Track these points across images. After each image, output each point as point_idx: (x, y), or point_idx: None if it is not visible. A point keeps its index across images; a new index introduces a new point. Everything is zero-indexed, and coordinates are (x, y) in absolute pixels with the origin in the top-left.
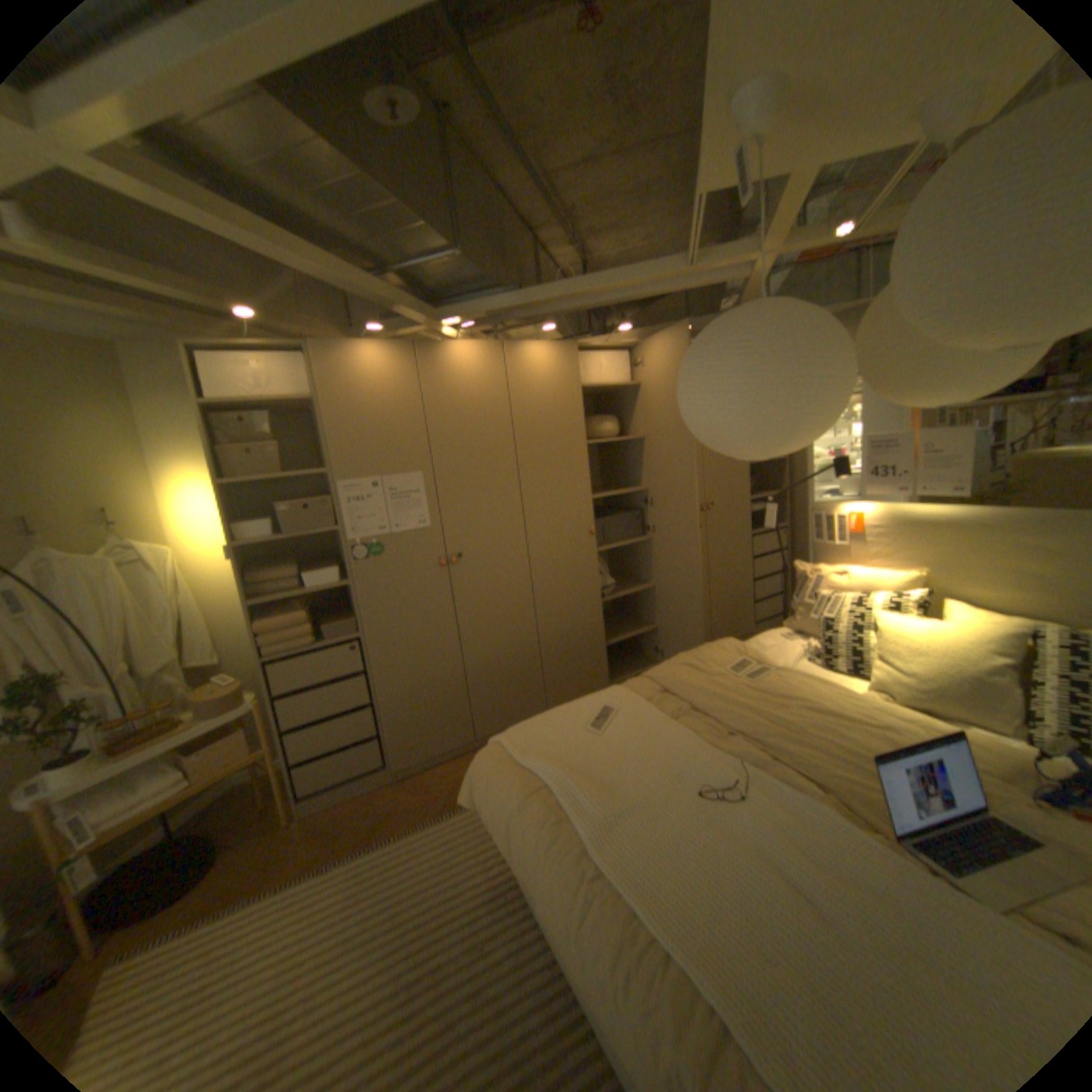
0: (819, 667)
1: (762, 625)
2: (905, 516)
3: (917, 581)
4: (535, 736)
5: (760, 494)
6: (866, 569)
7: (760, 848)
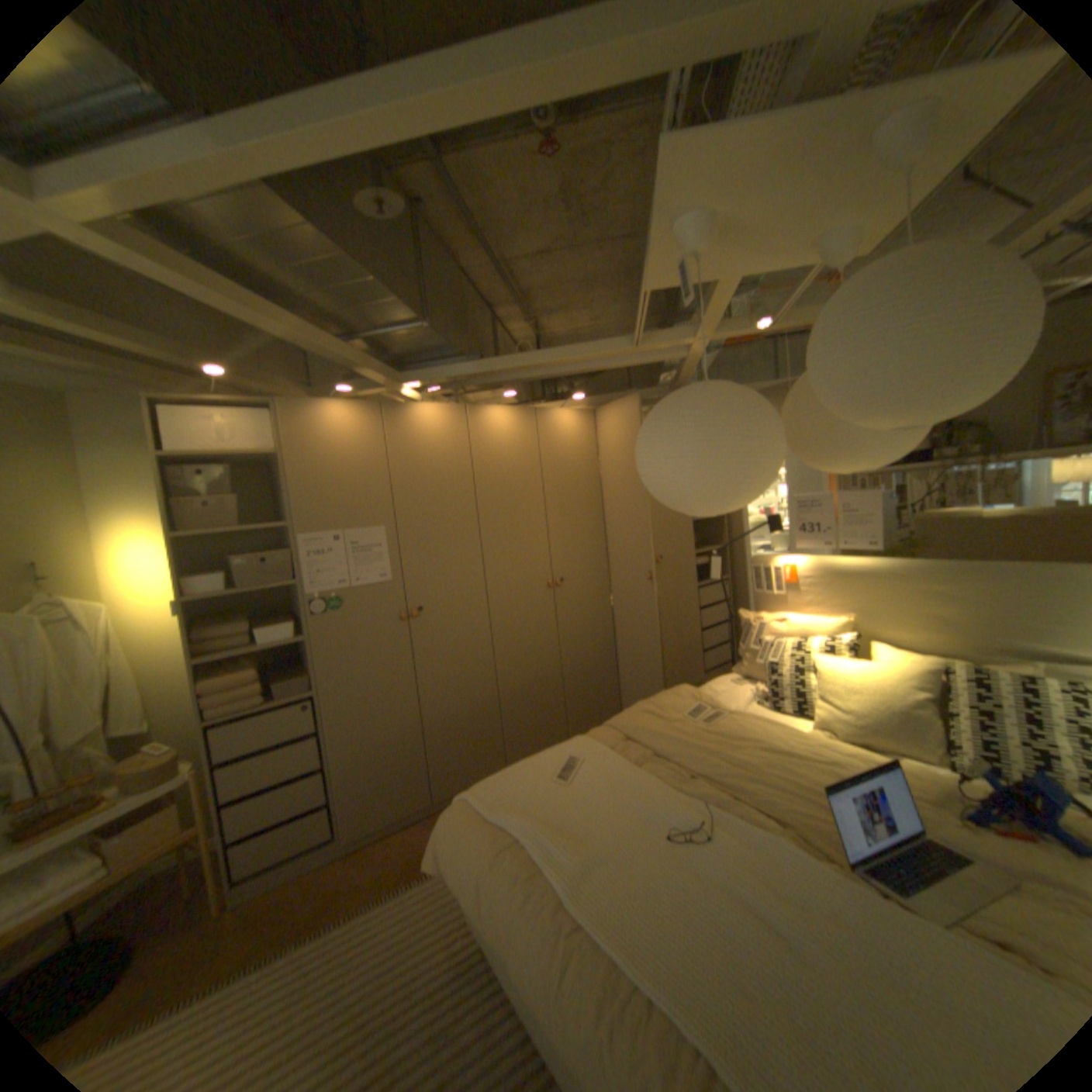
0: (768, 709)
1: (711, 674)
2: (831, 567)
3: (846, 626)
4: (502, 791)
5: (703, 549)
6: (802, 615)
7: (729, 886)
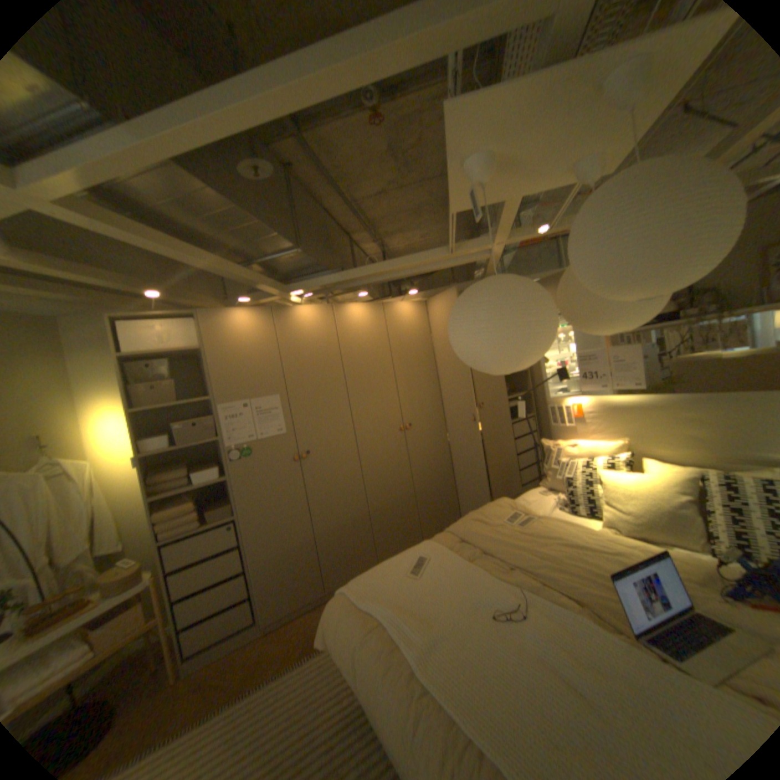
0: (567, 513)
1: (527, 487)
2: (608, 404)
3: (623, 447)
4: (370, 586)
5: (513, 395)
6: (589, 441)
7: (541, 655)
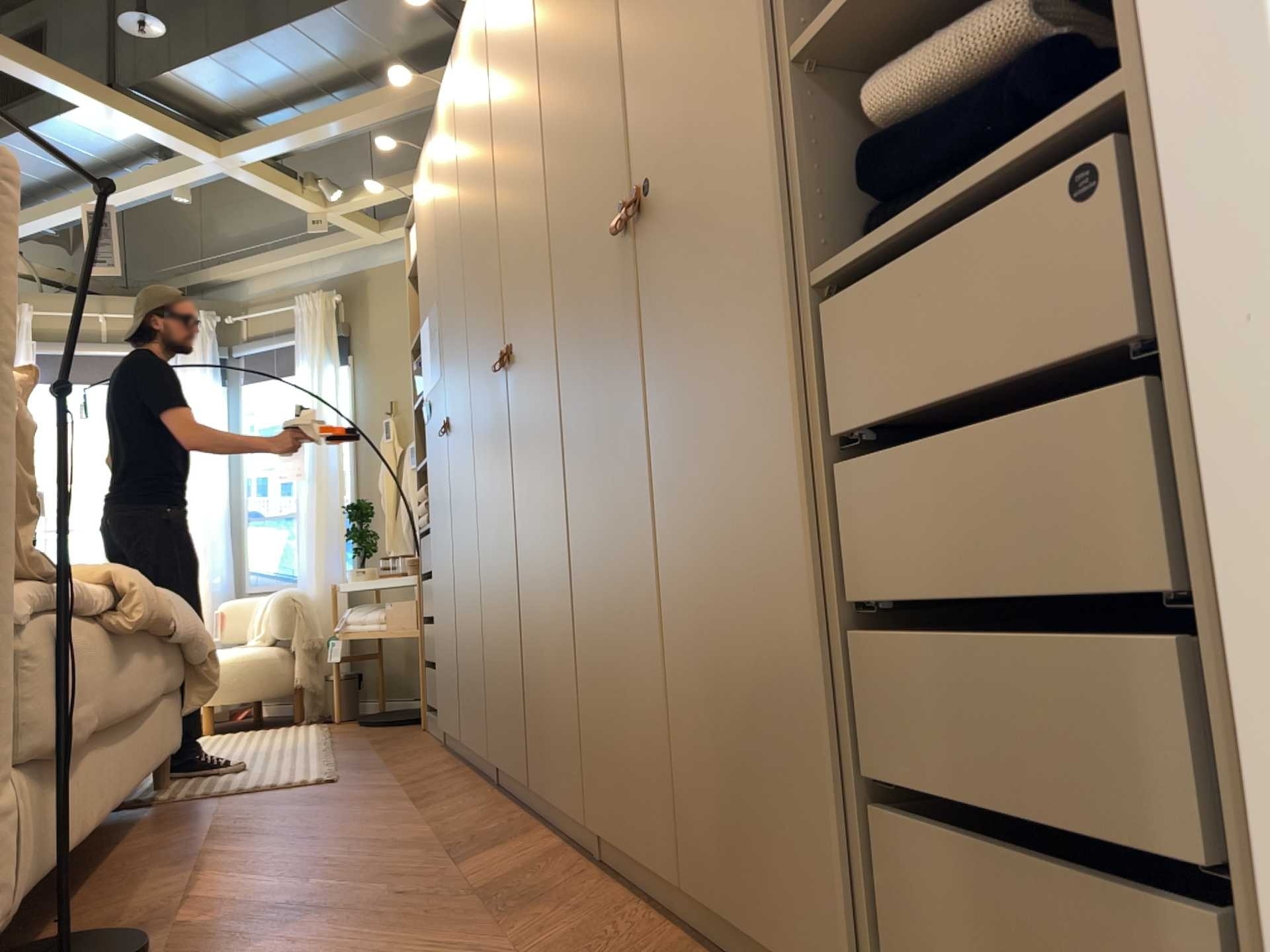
0: None
1: None
2: None
3: None
4: None
5: None
6: None
7: None
